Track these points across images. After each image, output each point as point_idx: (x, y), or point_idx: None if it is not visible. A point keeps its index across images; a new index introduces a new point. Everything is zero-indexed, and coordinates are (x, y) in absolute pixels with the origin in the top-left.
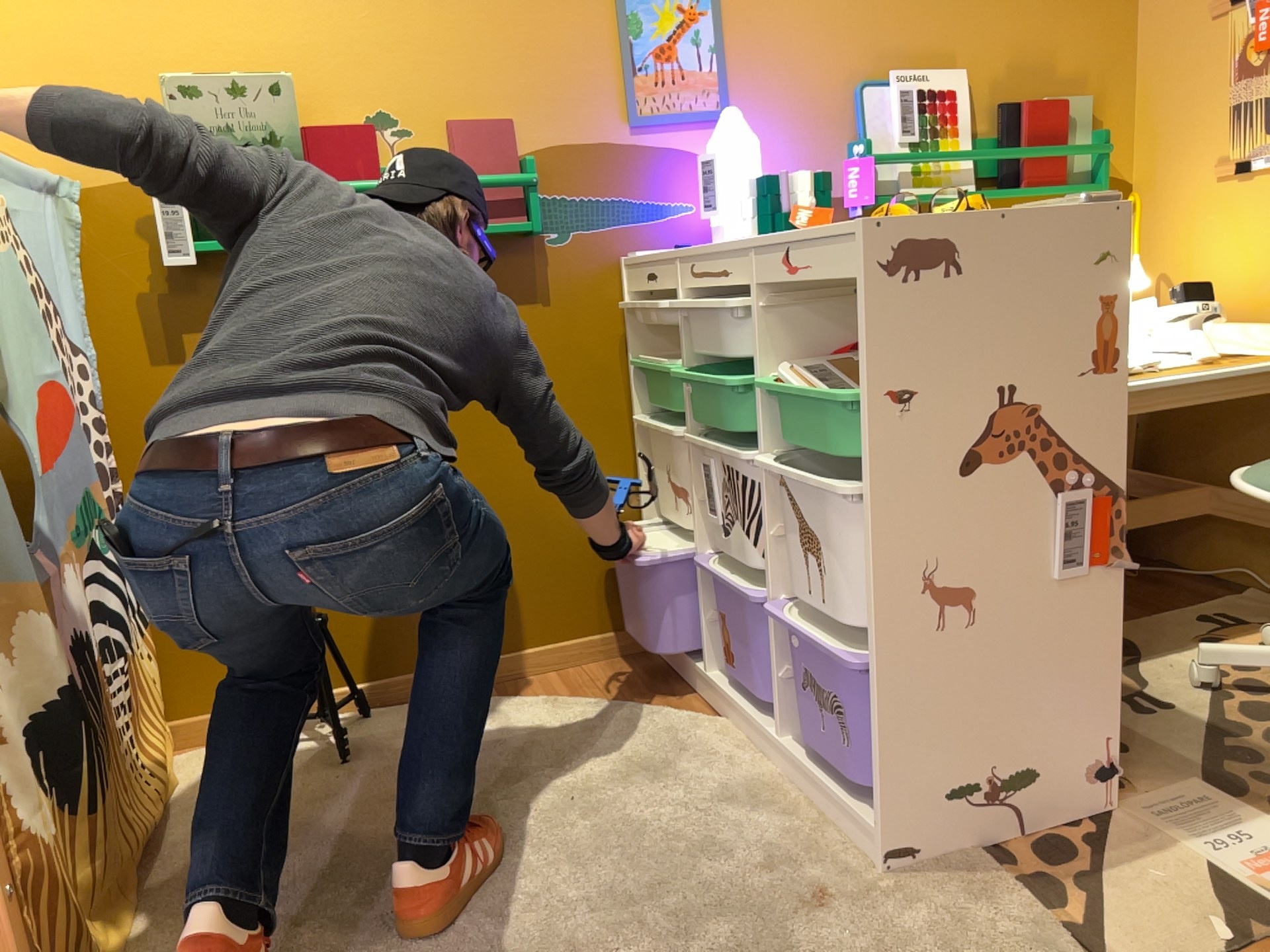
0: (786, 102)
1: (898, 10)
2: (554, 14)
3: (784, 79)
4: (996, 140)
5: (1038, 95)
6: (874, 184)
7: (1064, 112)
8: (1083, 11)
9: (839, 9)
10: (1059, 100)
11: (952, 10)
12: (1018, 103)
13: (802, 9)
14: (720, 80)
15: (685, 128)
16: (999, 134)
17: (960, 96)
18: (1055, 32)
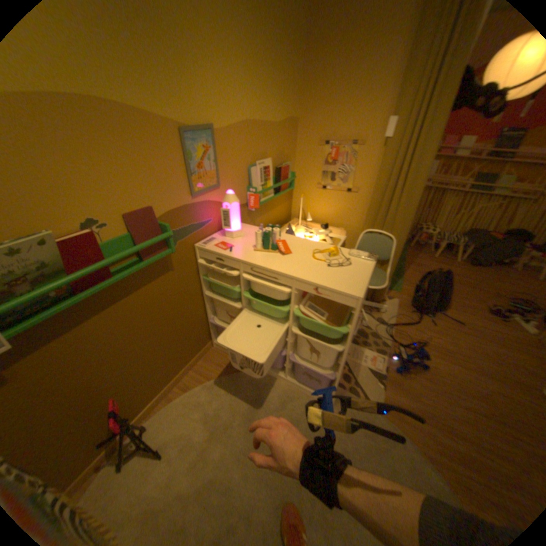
0: (233, 176)
1: (257, 139)
2: (160, 153)
3: (233, 168)
4: (276, 178)
5: (282, 162)
6: (259, 202)
7: (289, 169)
8: (290, 135)
9: (245, 140)
10: (287, 164)
11: (268, 138)
12: (281, 167)
13: (236, 141)
14: (217, 173)
15: (208, 193)
16: (275, 175)
17: (271, 167)
18: (285, 142)
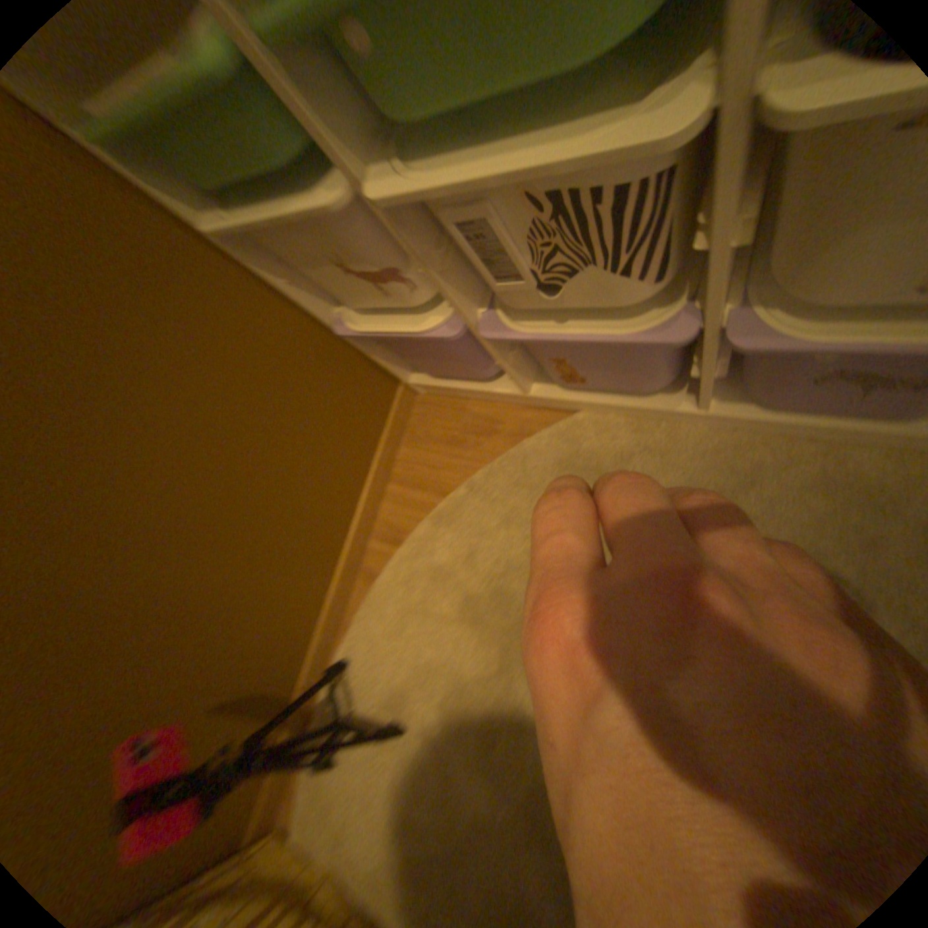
0: None
1: None
2: None
3: None
4: None
5: None
6: None
7: None
8: None
9: None
10: None
11: None
12: None
13: None
14: None
15: None
16: None
17: None
18: None
